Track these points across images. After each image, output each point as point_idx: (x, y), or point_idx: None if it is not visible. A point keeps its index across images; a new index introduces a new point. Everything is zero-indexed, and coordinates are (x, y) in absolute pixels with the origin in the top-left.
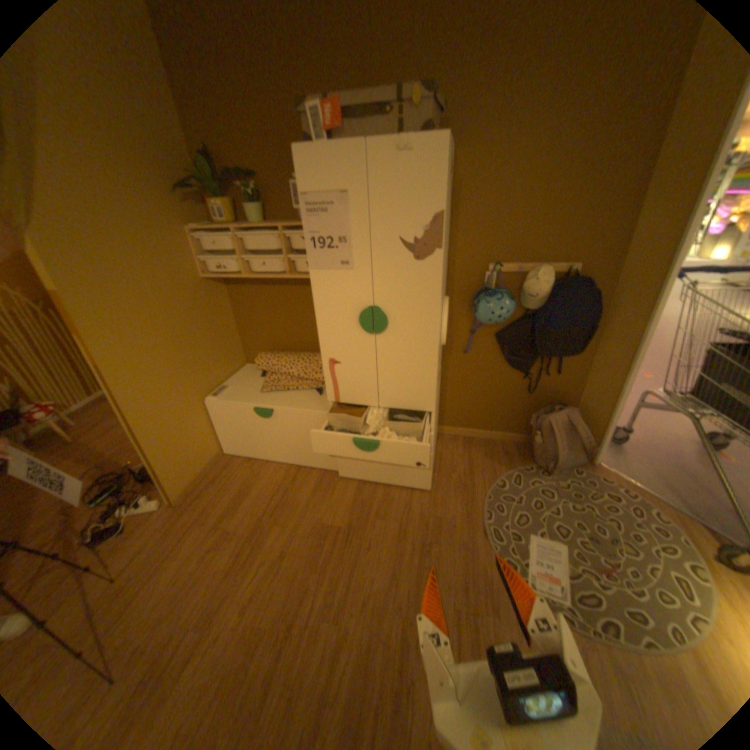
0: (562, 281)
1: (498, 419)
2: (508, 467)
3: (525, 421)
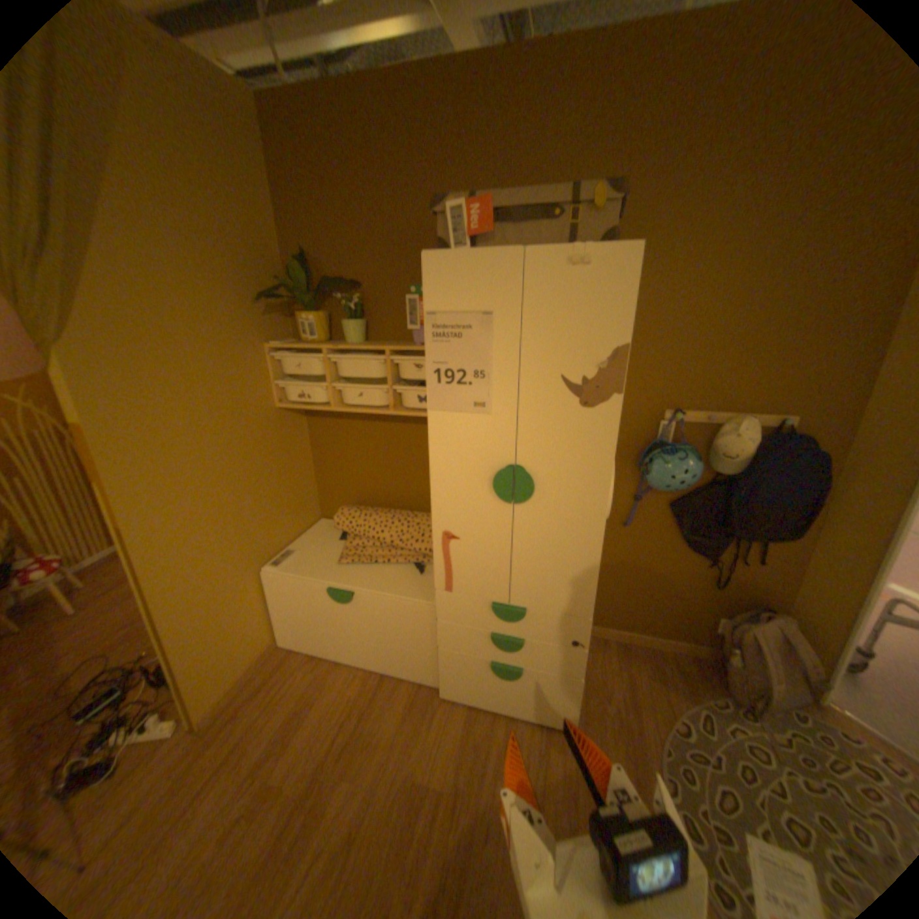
0: (773, 439)
1: (670, 622)
2: (690, 700)
3: (710, 628)
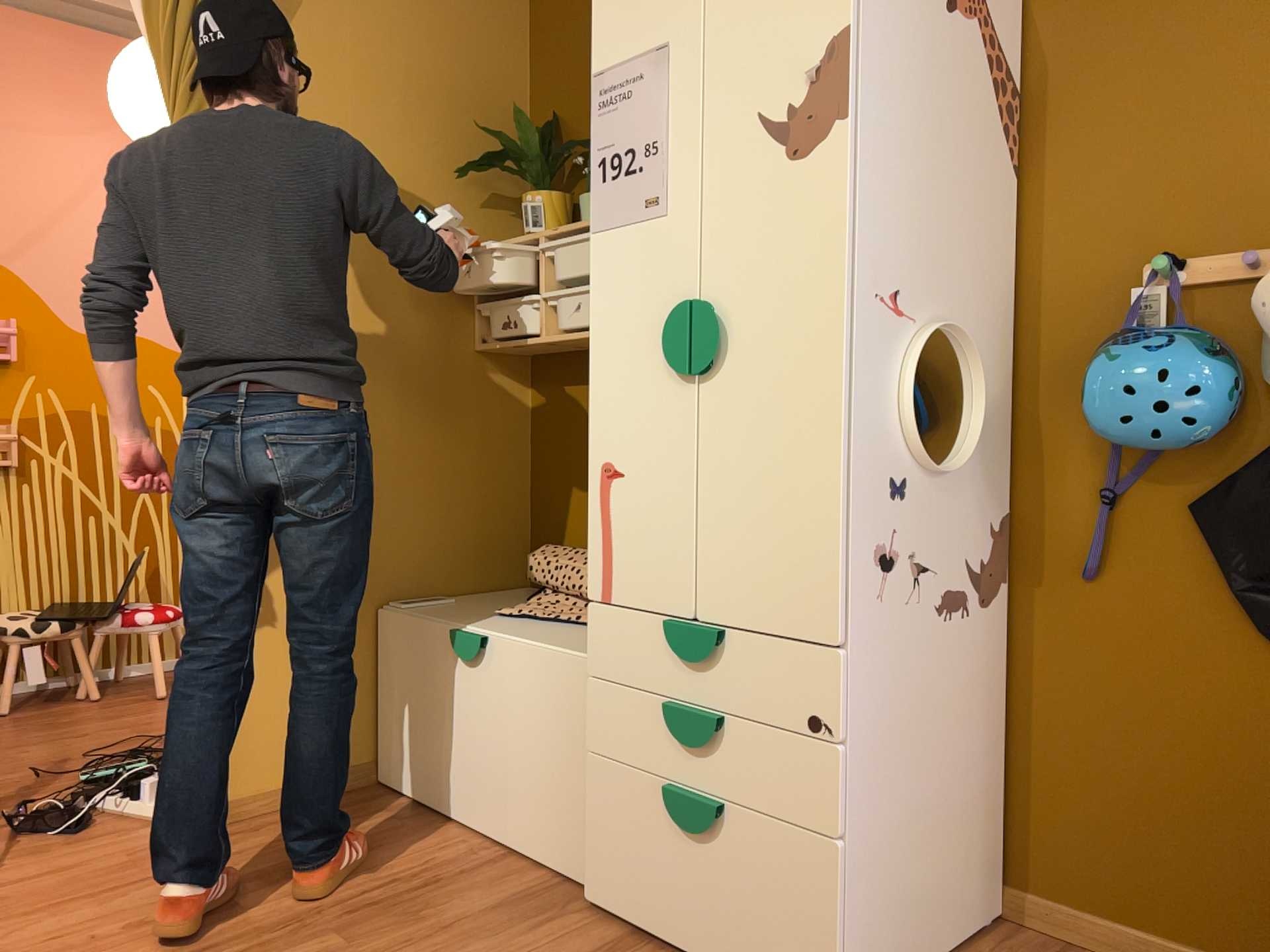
0: None
1: (1259, 903)
2: None
3: None
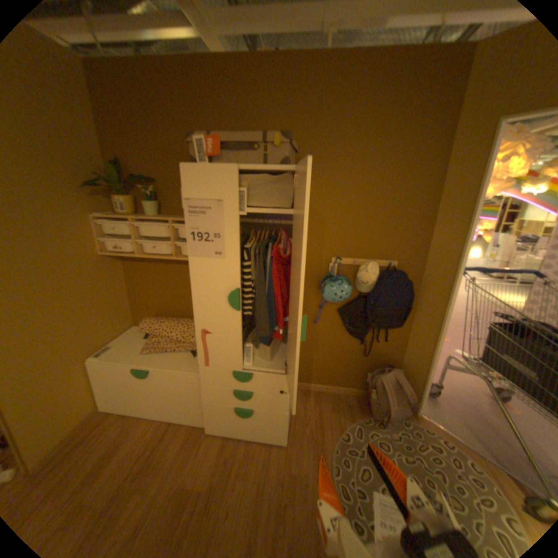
0: (385, 273)
1: (342, 377)
2: (351, 421)
3: (363, 379)
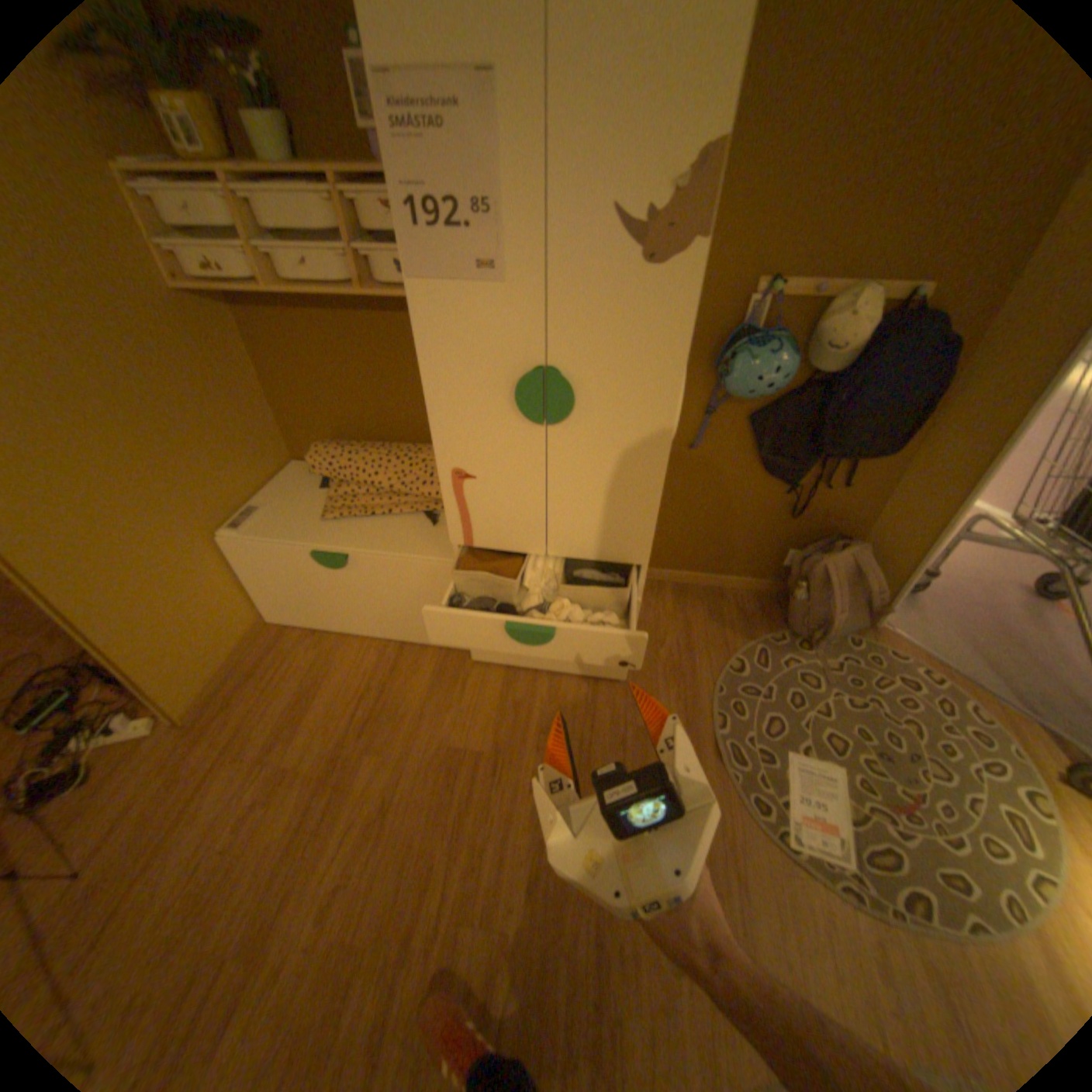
0: (895, 319)
1: (733, 558)
2: (746, 636)
3: (775, 561)
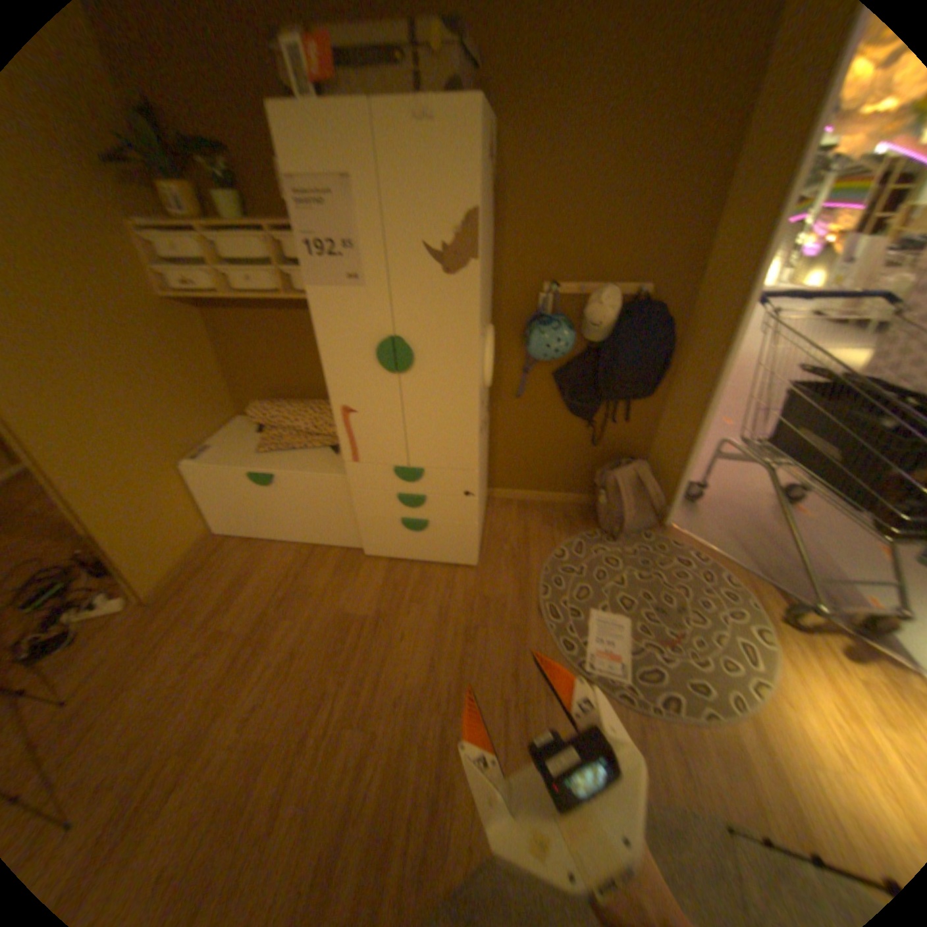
0: (629, 307)
1: (558, 478)
2: (568, 533)
3: (588, 479)
